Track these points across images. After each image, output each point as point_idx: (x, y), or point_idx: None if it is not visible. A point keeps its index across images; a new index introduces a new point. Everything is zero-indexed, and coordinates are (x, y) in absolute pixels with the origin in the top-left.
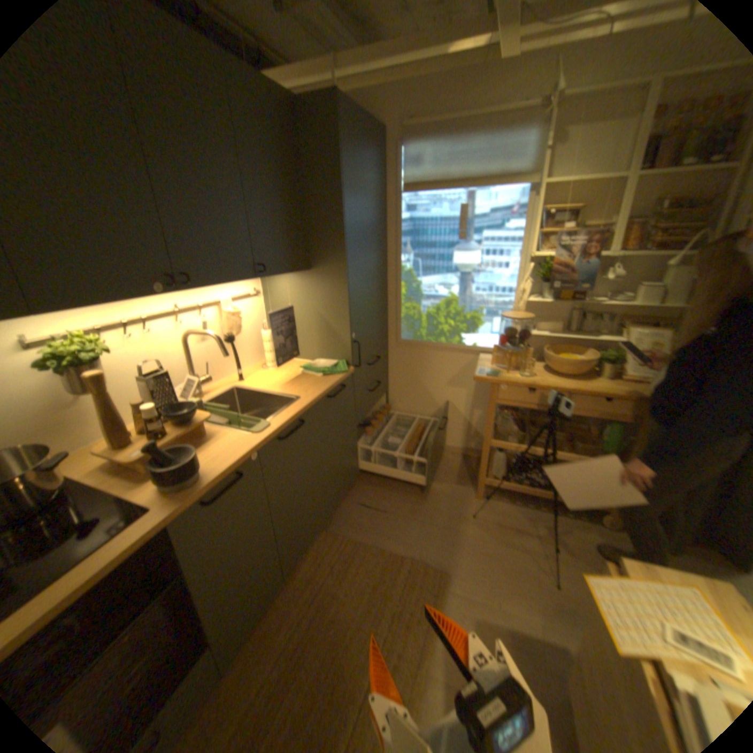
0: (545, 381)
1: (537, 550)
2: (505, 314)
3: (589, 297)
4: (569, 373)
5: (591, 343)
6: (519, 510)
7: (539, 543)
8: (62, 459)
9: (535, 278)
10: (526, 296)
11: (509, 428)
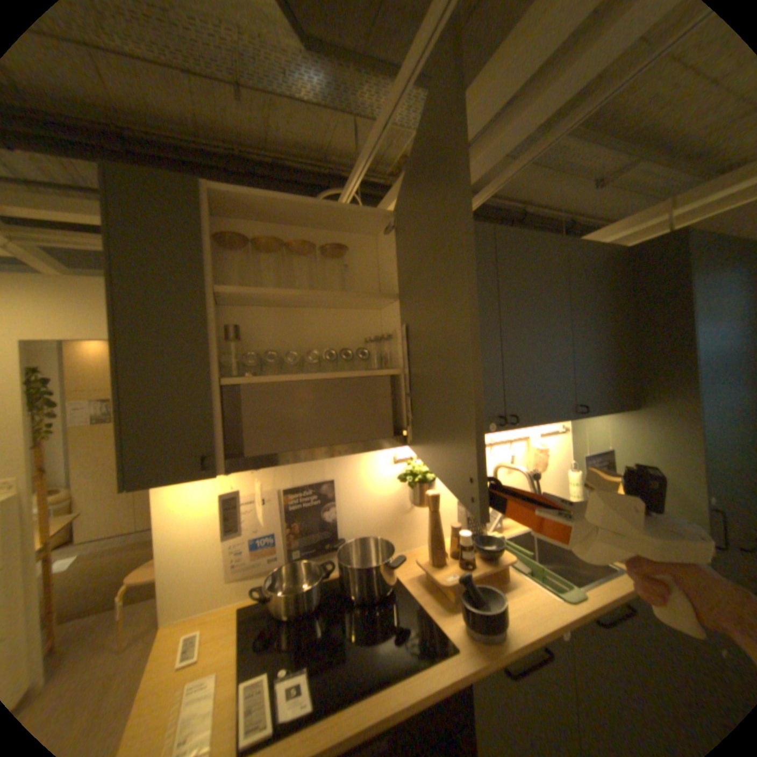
0: None
1: None
2: None
3: None
4: None
5: None
6: None
7: None
8: (402, 560)
9: None
10: None
11: None
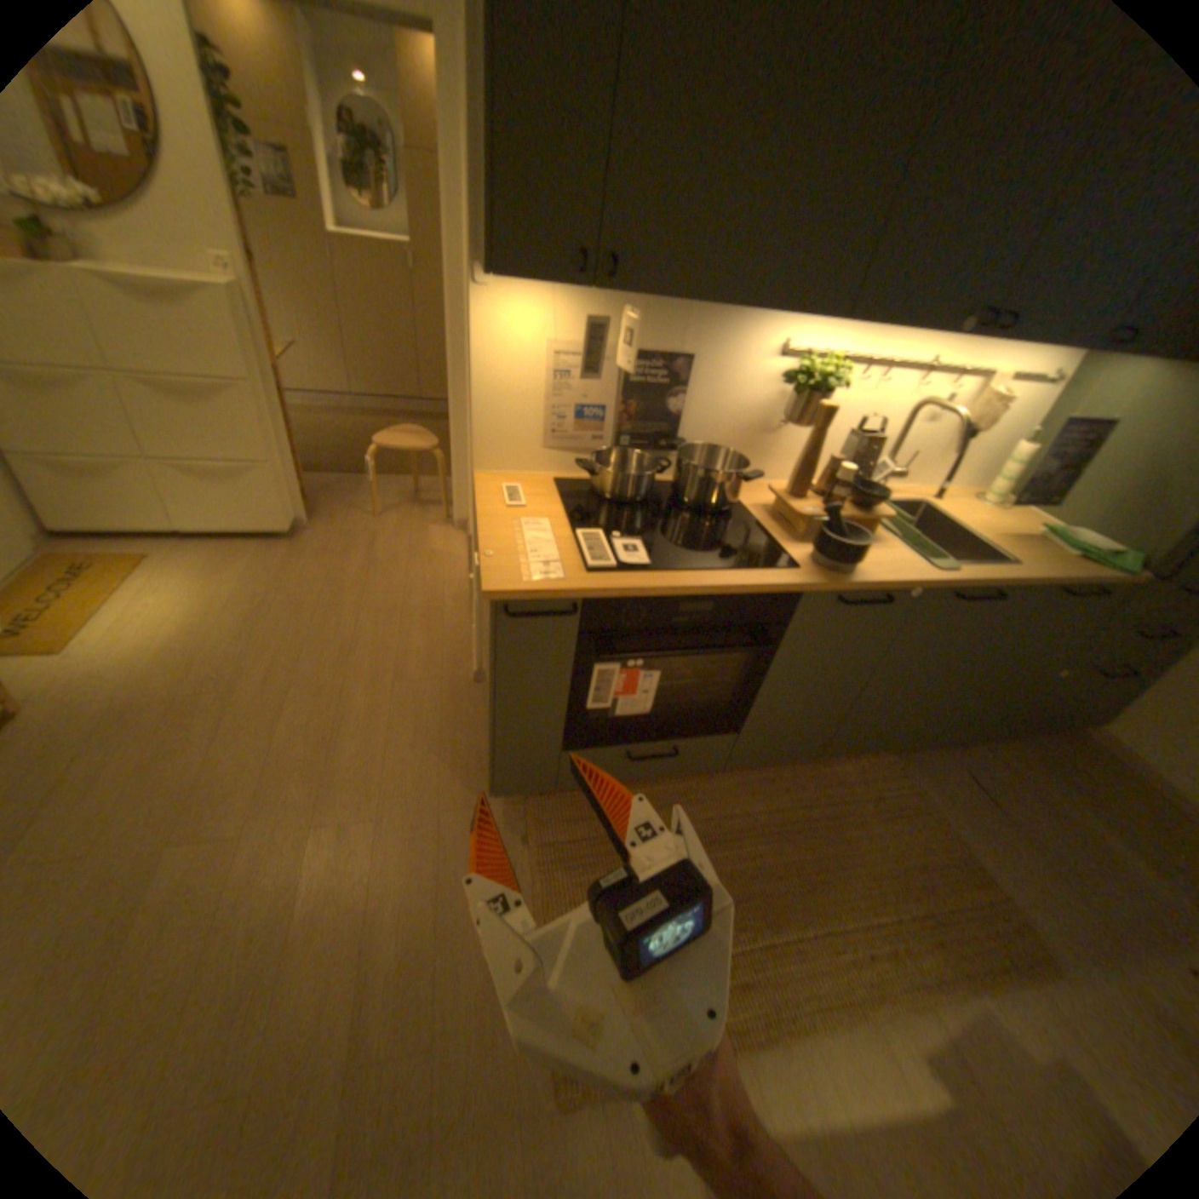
0: None
1: None
2: None
3: None
4: None
5: None
6: None
7: None
8: (757, 477)
9: None
10: None
11: None
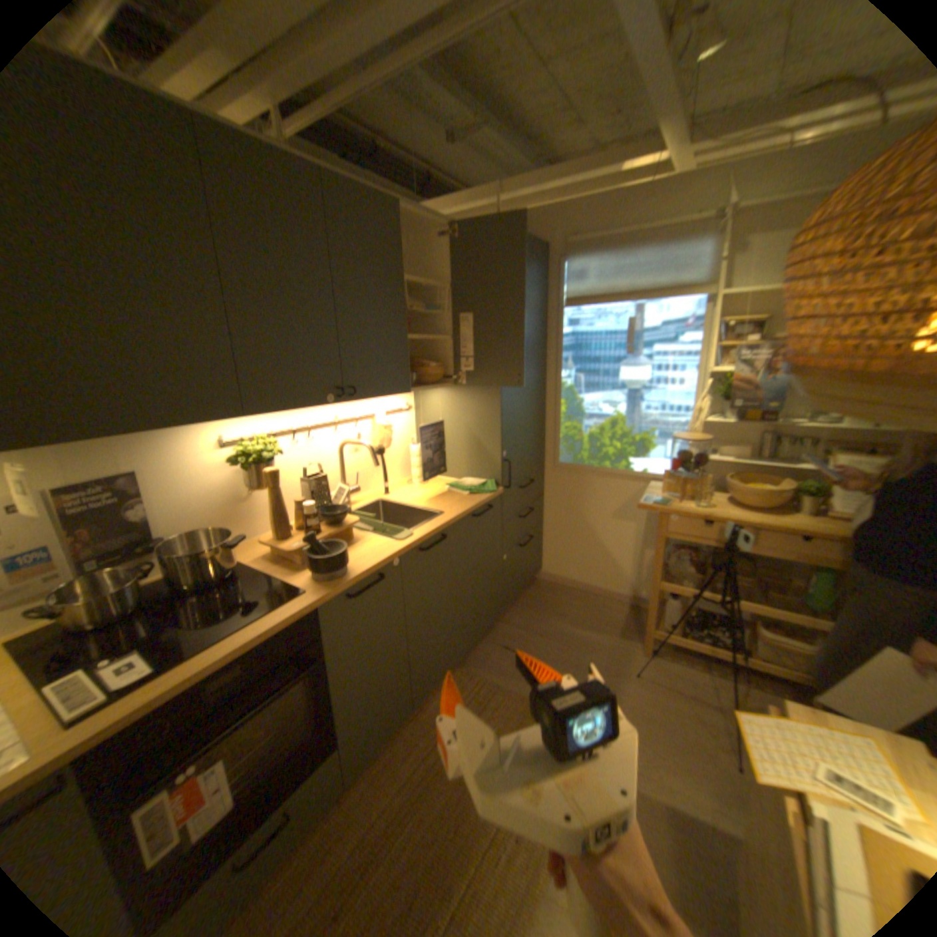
0: (726, 513)
1: (718, 723)
2: (679, 435)
3: (785, 417)
4: (757, 505)
5: (792, 473)
6: (699, 676)
7: (721, 717)
8: (241, 540)
9: (717, 396)
10: (707, 416)
11: (685, 569)
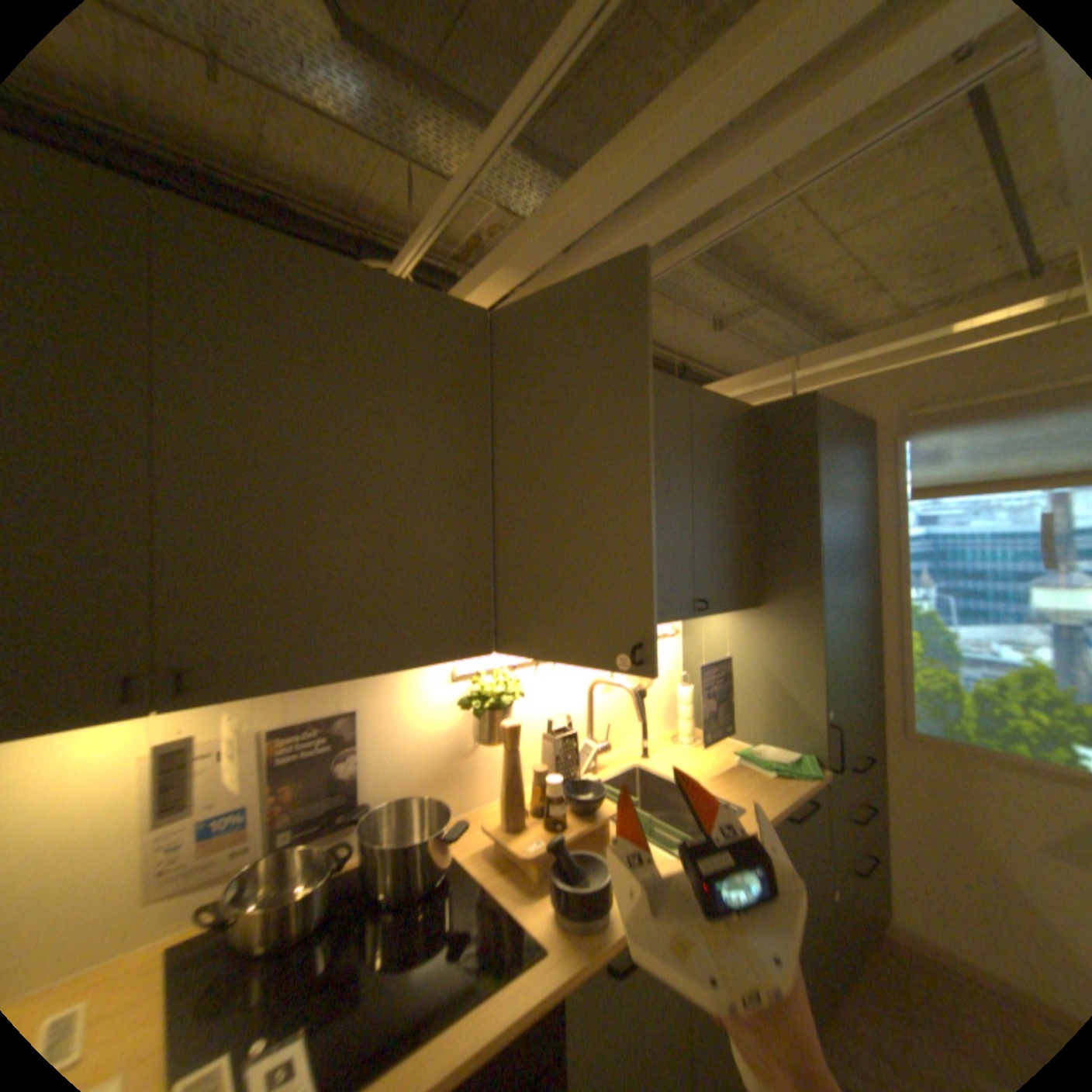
0: None
1: None
2: None
3: None
4: None
5: None
6: None
7: None
8: (462, 830)
9: None
10: None
11: None
